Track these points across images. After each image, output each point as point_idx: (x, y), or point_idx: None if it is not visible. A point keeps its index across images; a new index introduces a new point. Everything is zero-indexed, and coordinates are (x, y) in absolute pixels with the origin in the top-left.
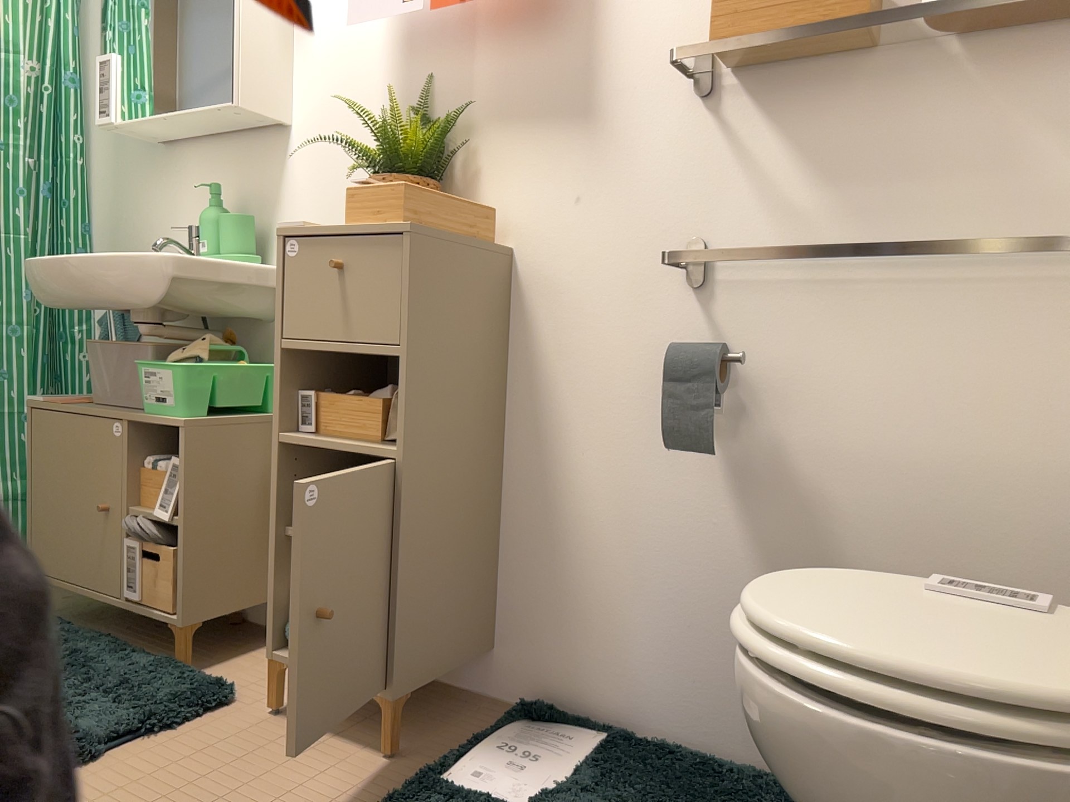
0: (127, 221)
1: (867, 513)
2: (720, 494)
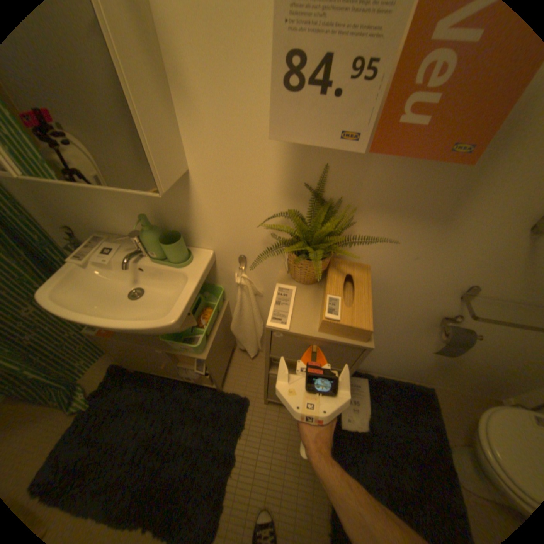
0: (49, 200)
1: (484, 353)
2: (431, 344)
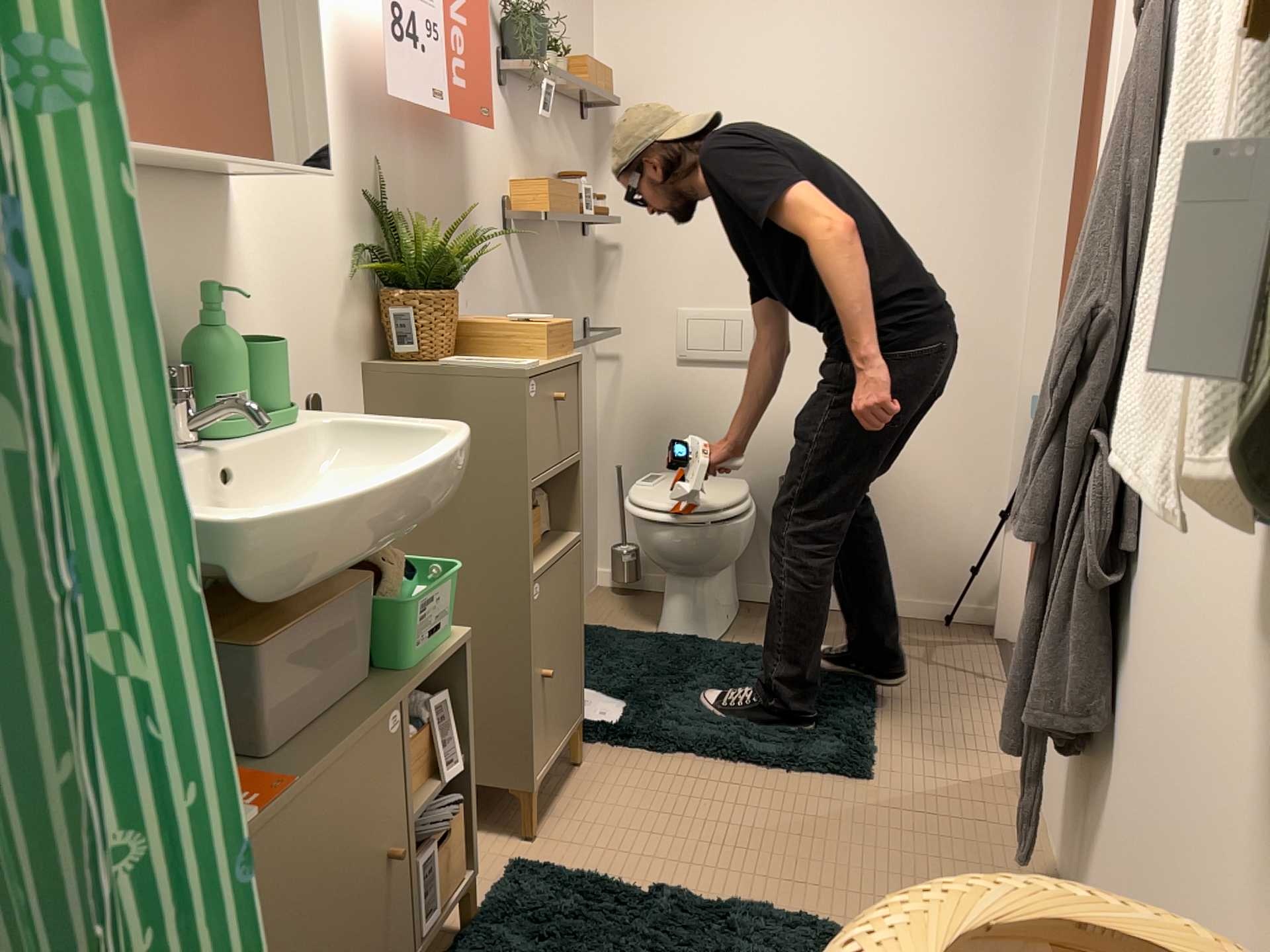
0: None
1: None
2: None
